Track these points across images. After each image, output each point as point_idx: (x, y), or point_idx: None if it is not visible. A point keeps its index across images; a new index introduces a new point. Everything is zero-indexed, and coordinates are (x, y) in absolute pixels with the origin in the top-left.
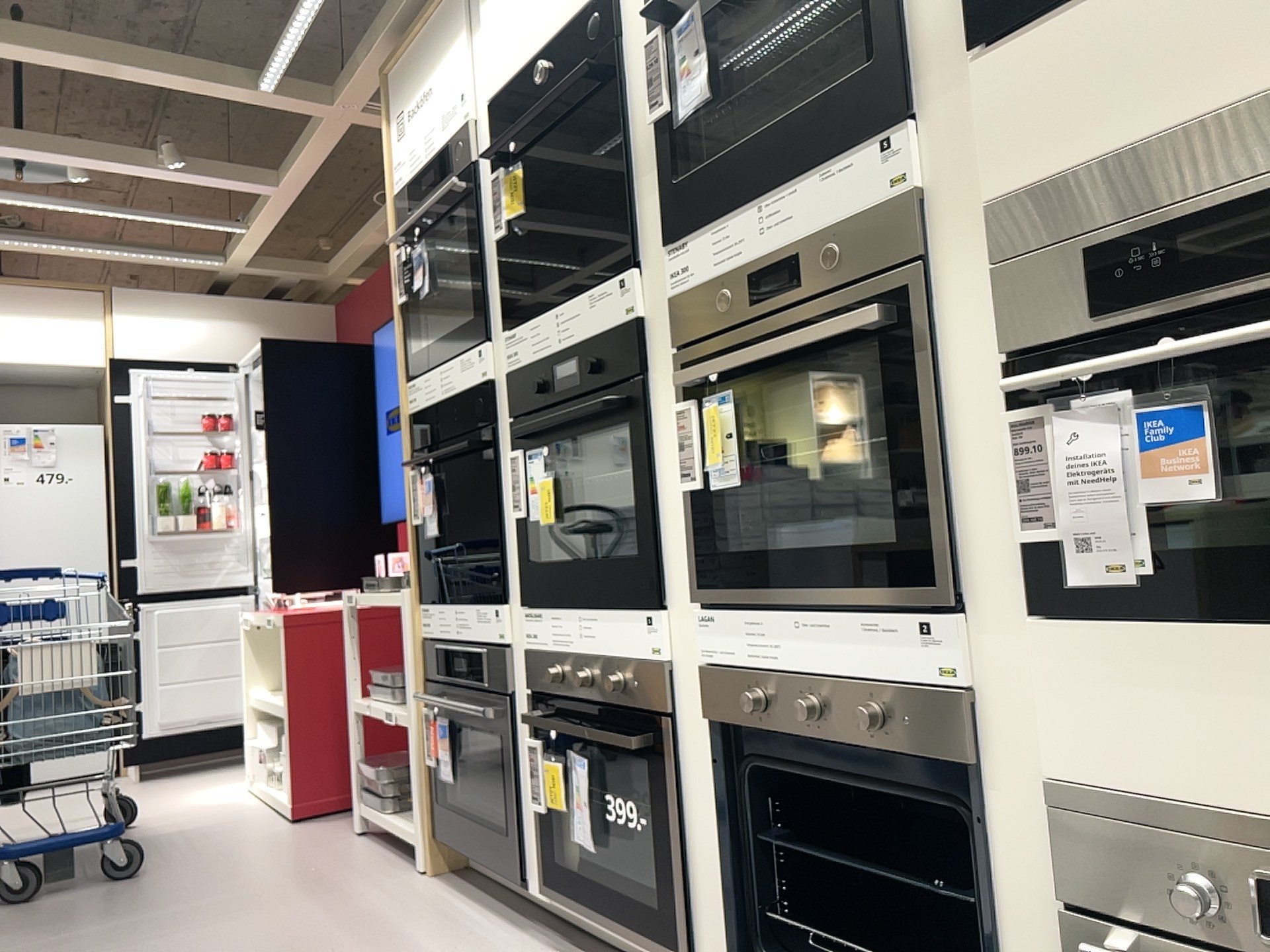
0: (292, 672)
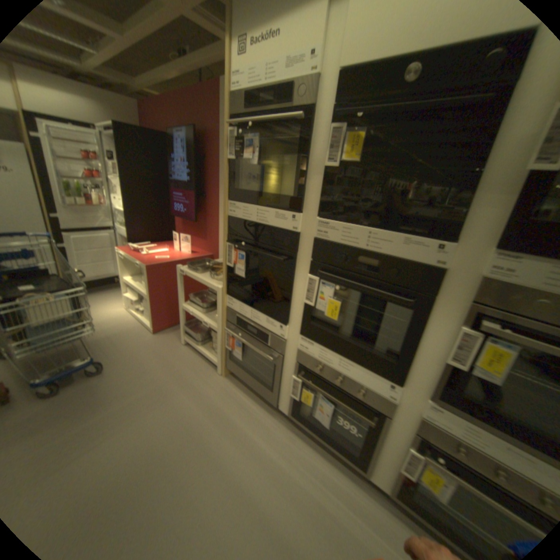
0: (150, 286)
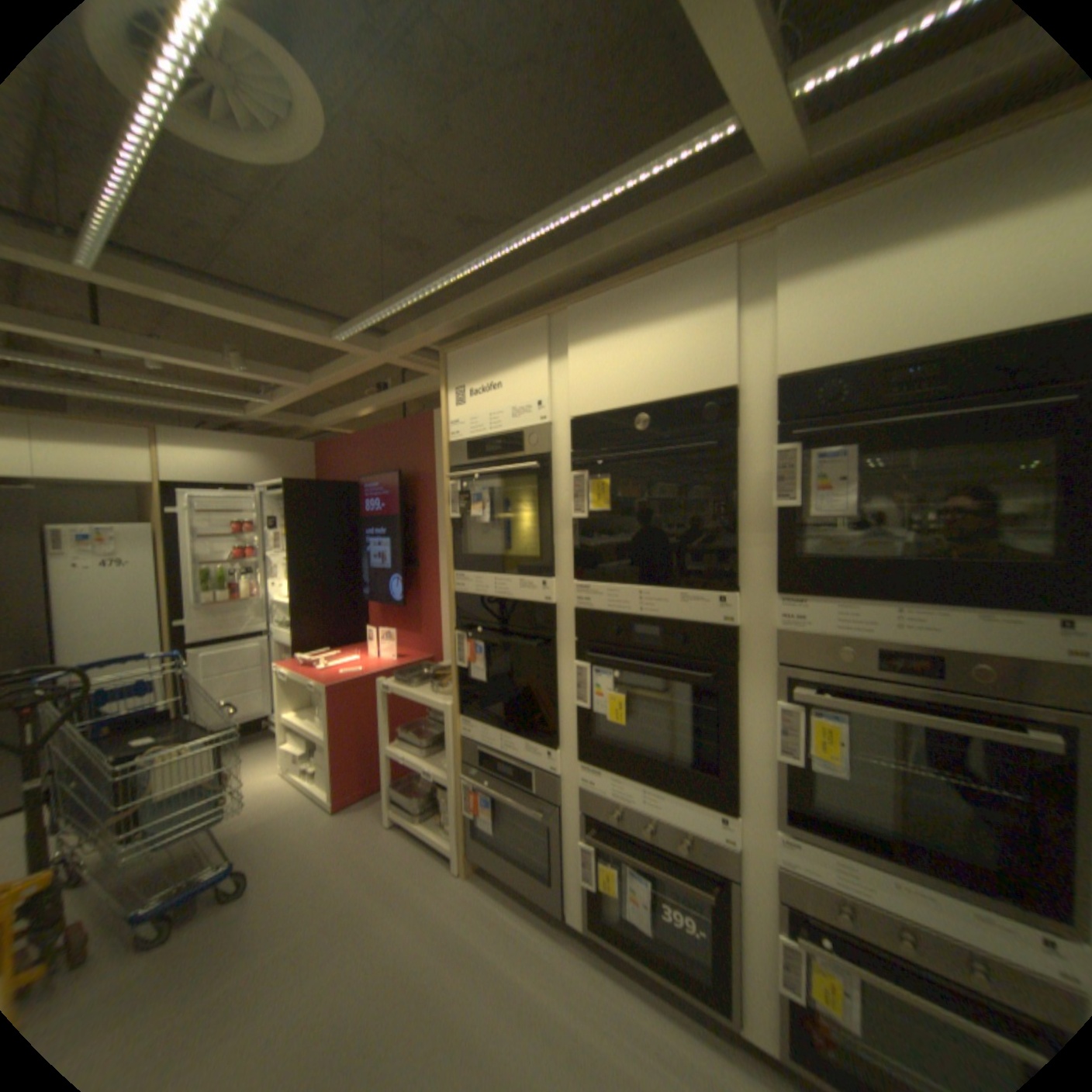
0: (331, 724)
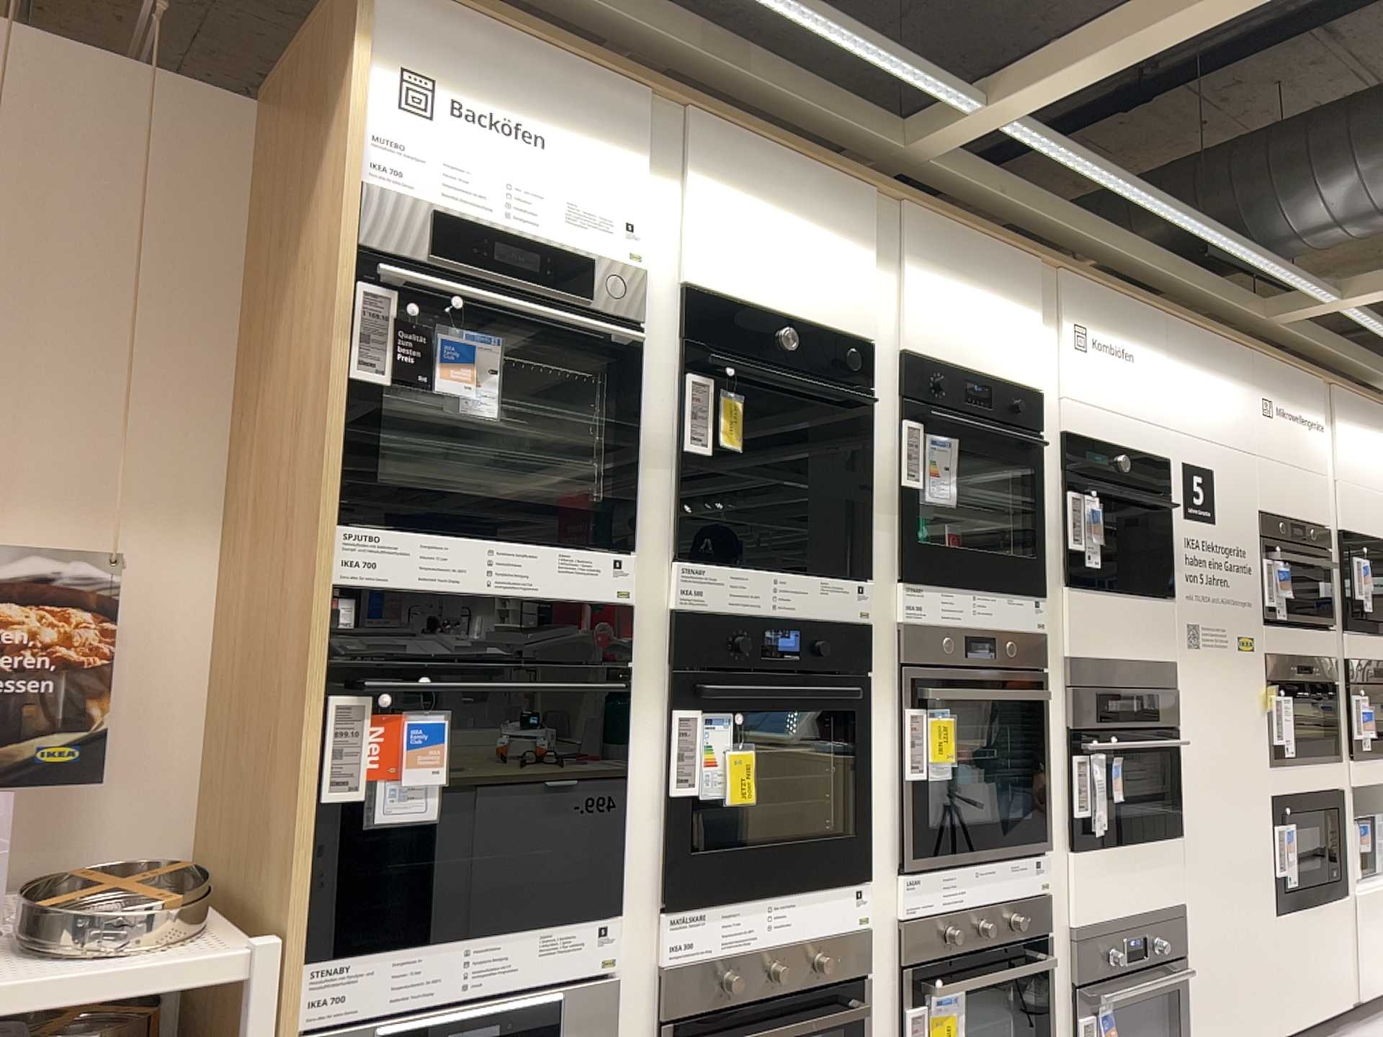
0: None
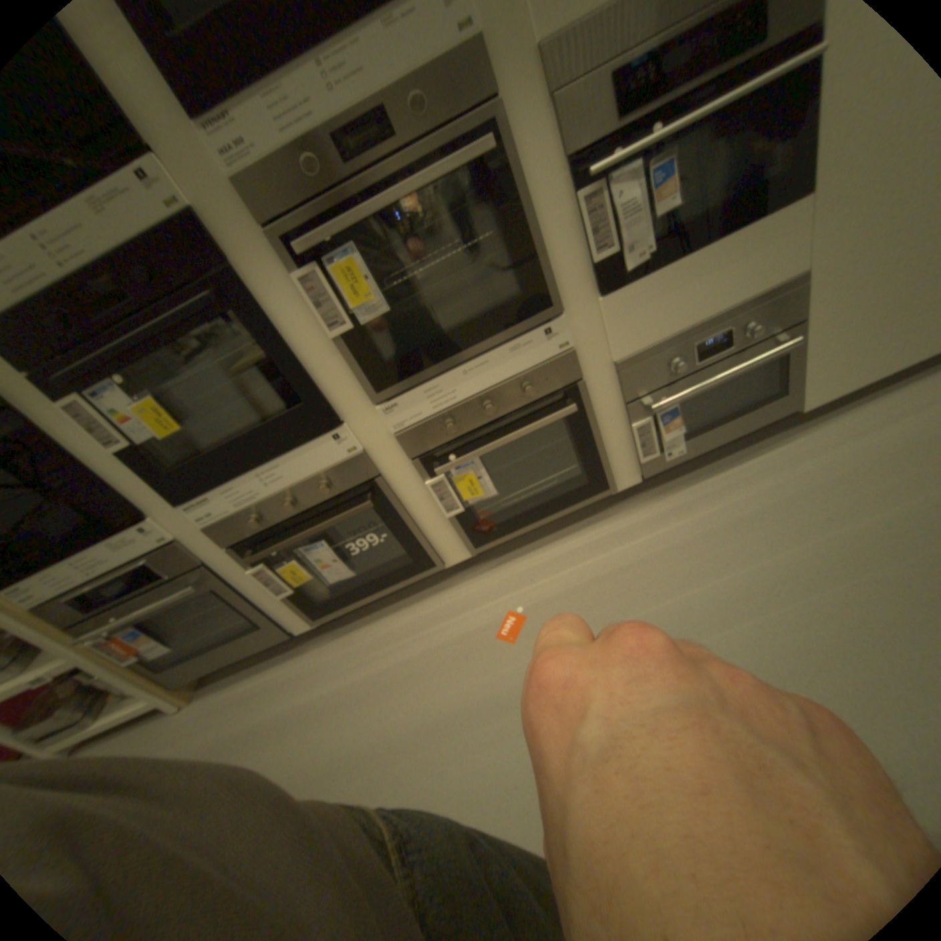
0: None
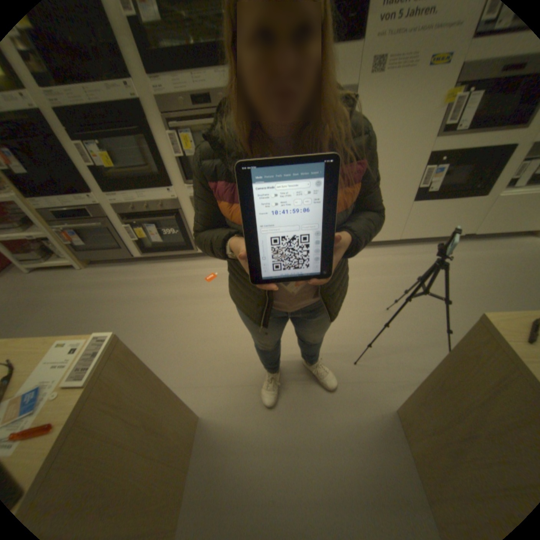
0: None
